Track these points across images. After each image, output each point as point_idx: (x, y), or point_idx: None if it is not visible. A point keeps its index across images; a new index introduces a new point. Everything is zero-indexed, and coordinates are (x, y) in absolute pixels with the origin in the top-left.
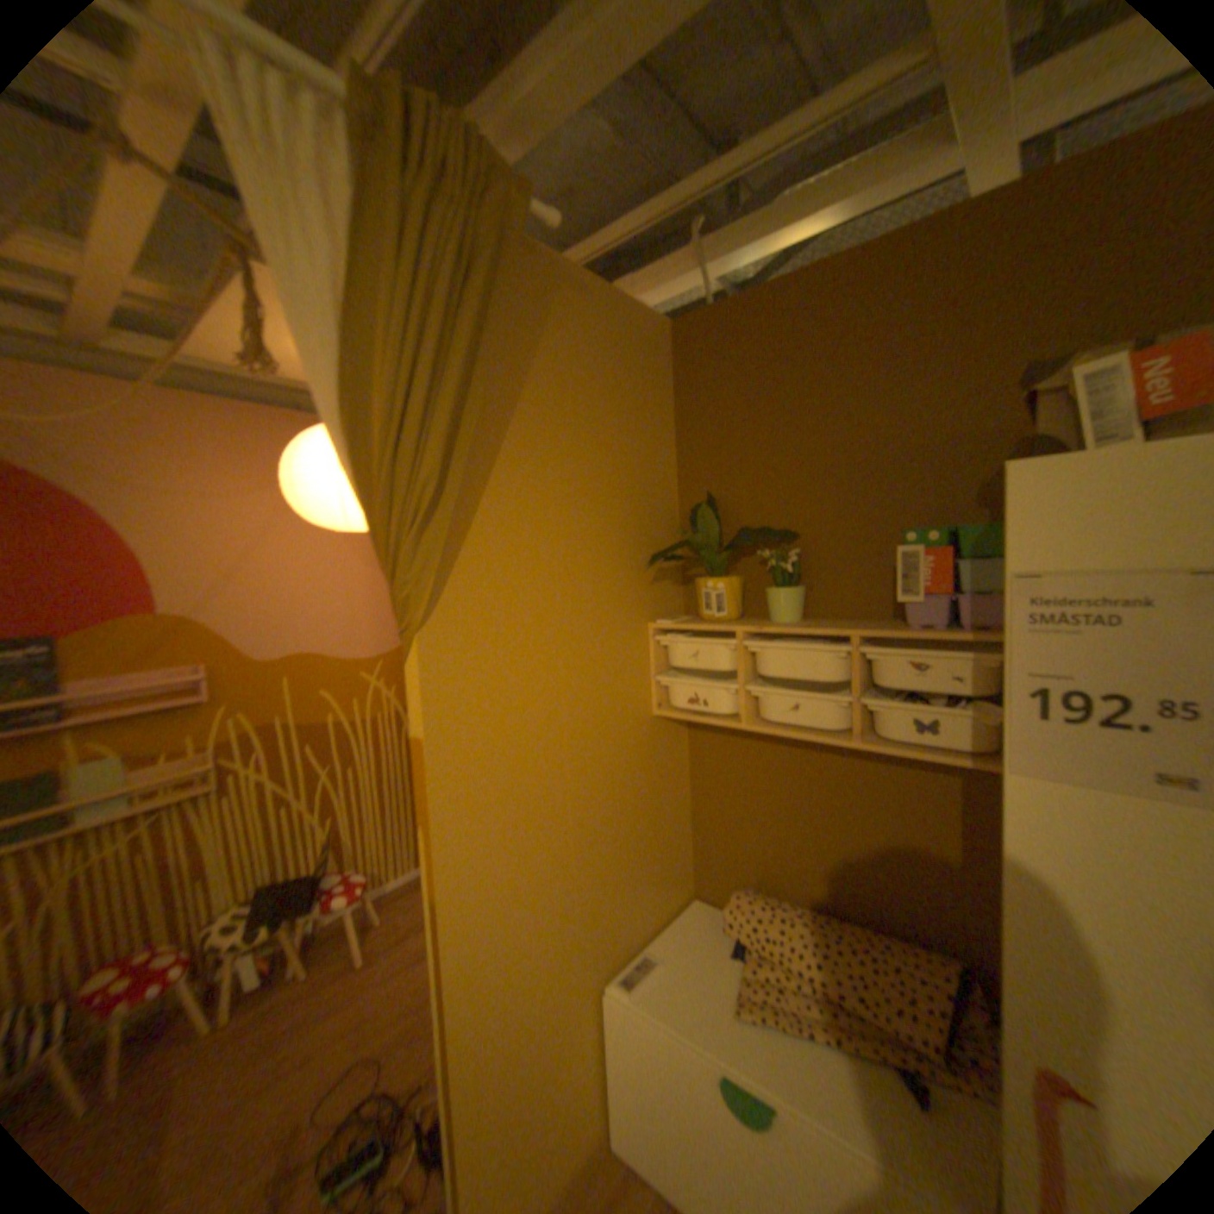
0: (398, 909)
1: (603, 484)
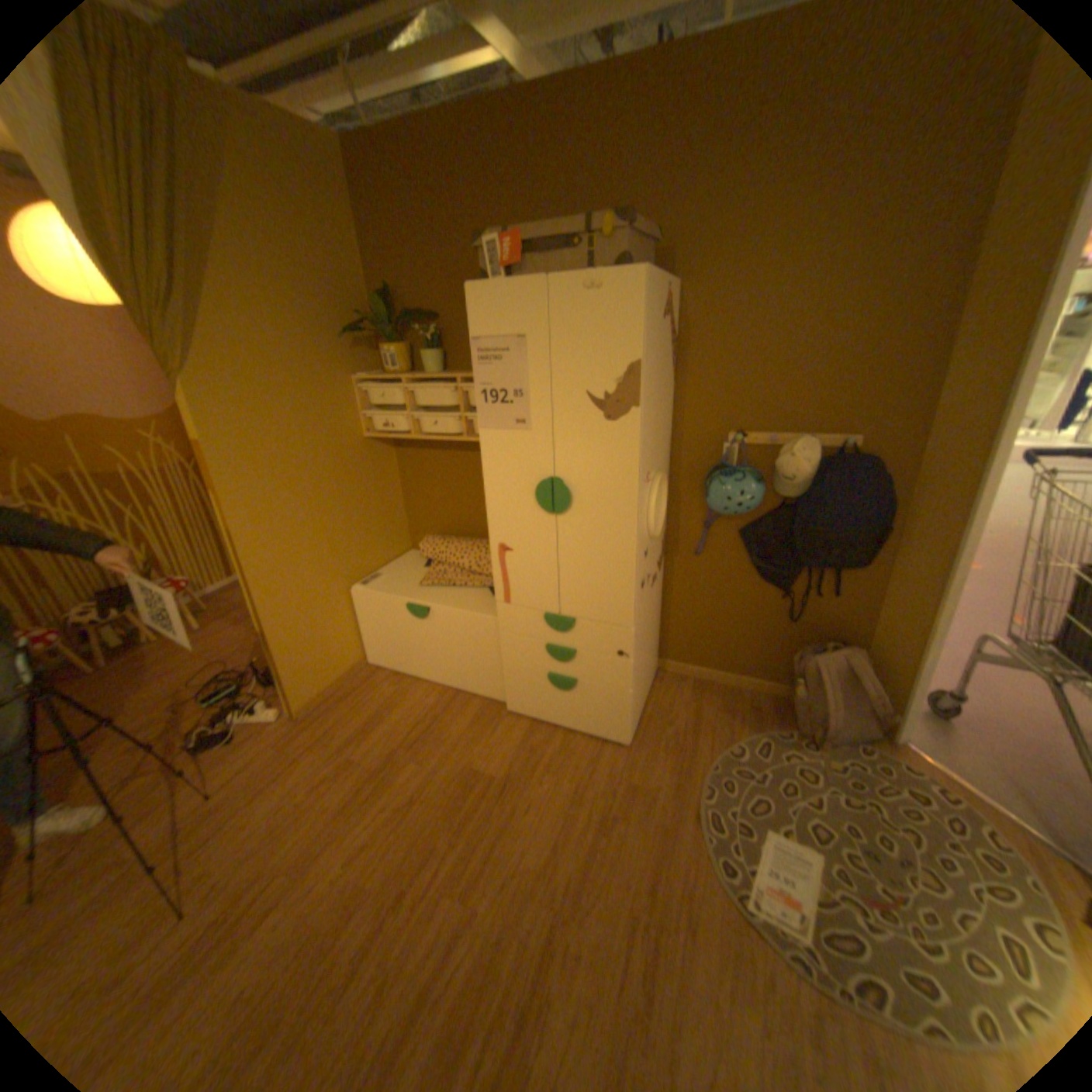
0: (219, 602)
1: (298, 276)
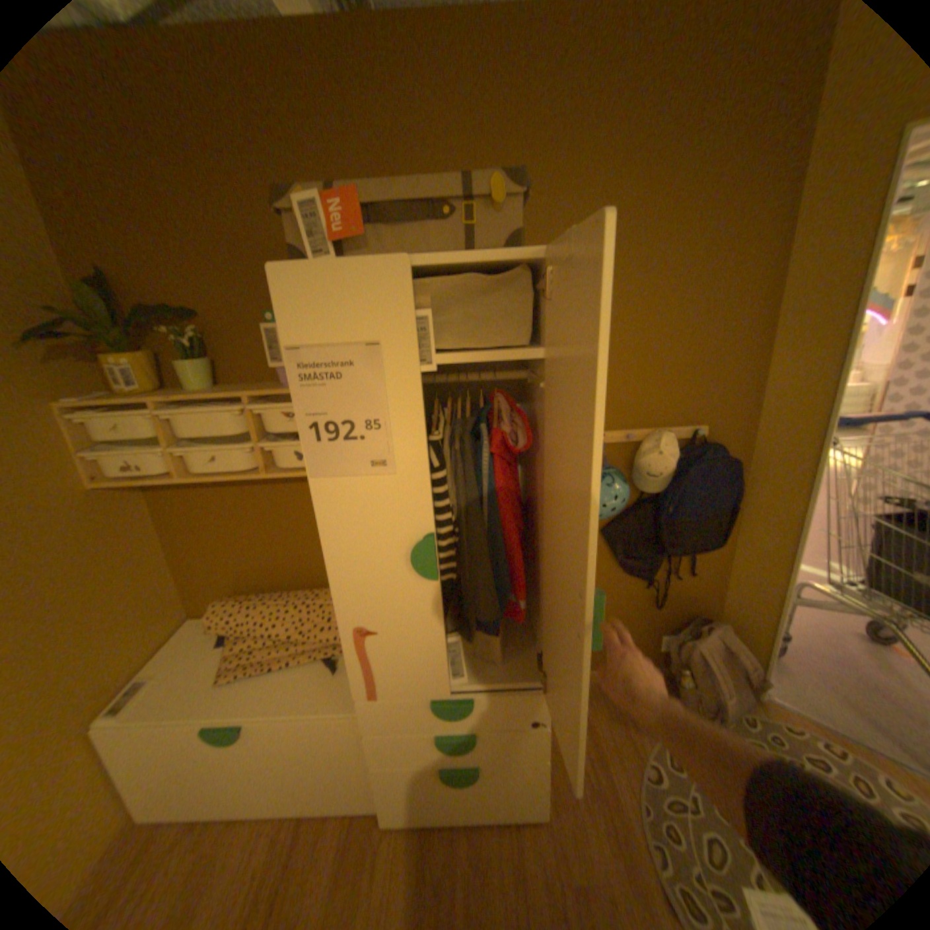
0: None
1: None
